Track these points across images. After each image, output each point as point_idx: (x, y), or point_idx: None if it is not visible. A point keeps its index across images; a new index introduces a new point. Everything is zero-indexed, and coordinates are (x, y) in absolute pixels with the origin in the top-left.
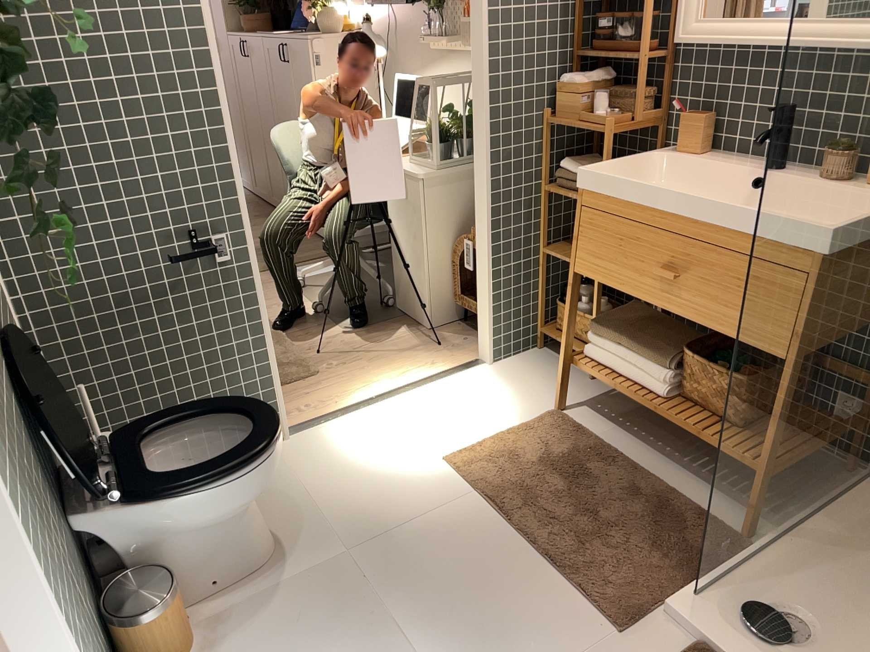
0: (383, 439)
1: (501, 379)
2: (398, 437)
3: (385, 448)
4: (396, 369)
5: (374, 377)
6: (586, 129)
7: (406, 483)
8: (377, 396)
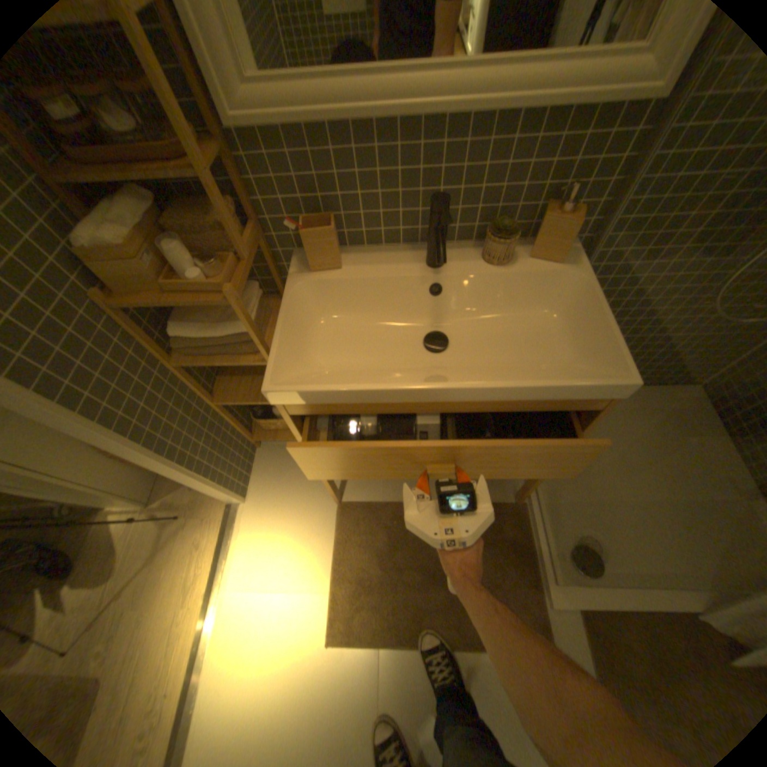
0: (260, 687)
1: (268, 510)
2: (268, 670)
3: (272, 695)
4: (171, 588)
5: (163, 622)
6: (193, 304)
7: (330, 709)
8: (192, 642)
